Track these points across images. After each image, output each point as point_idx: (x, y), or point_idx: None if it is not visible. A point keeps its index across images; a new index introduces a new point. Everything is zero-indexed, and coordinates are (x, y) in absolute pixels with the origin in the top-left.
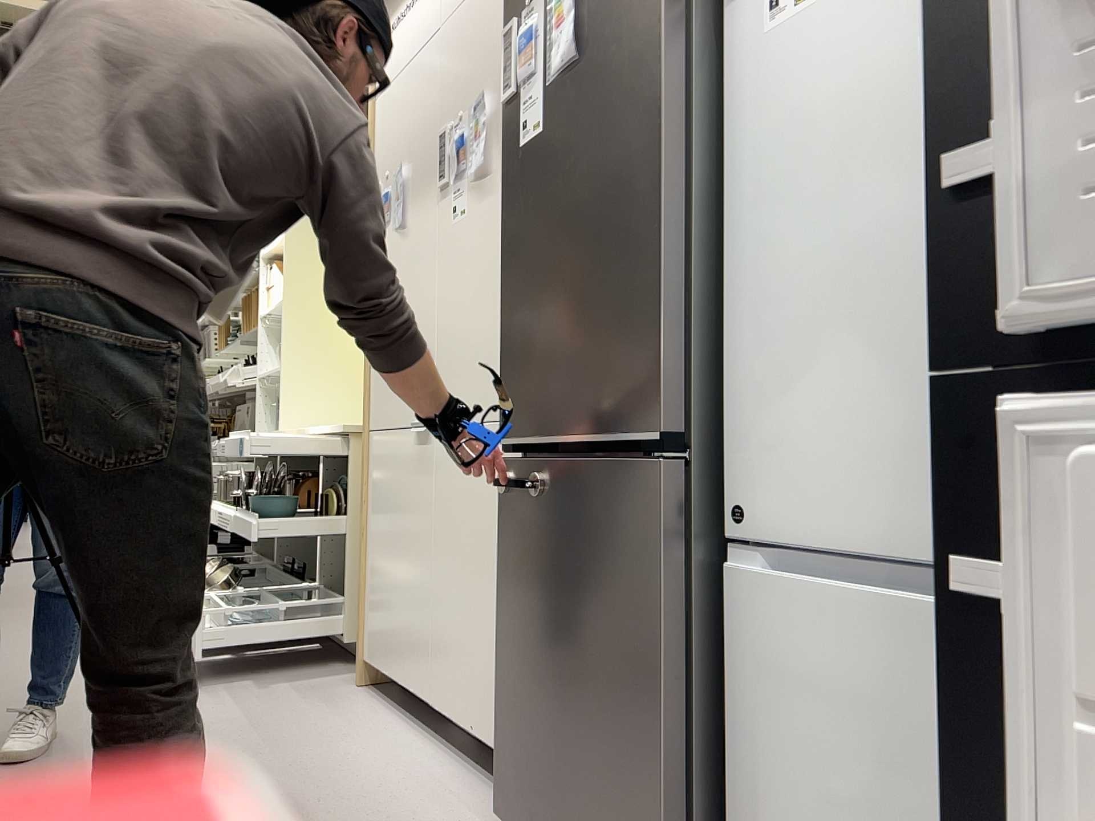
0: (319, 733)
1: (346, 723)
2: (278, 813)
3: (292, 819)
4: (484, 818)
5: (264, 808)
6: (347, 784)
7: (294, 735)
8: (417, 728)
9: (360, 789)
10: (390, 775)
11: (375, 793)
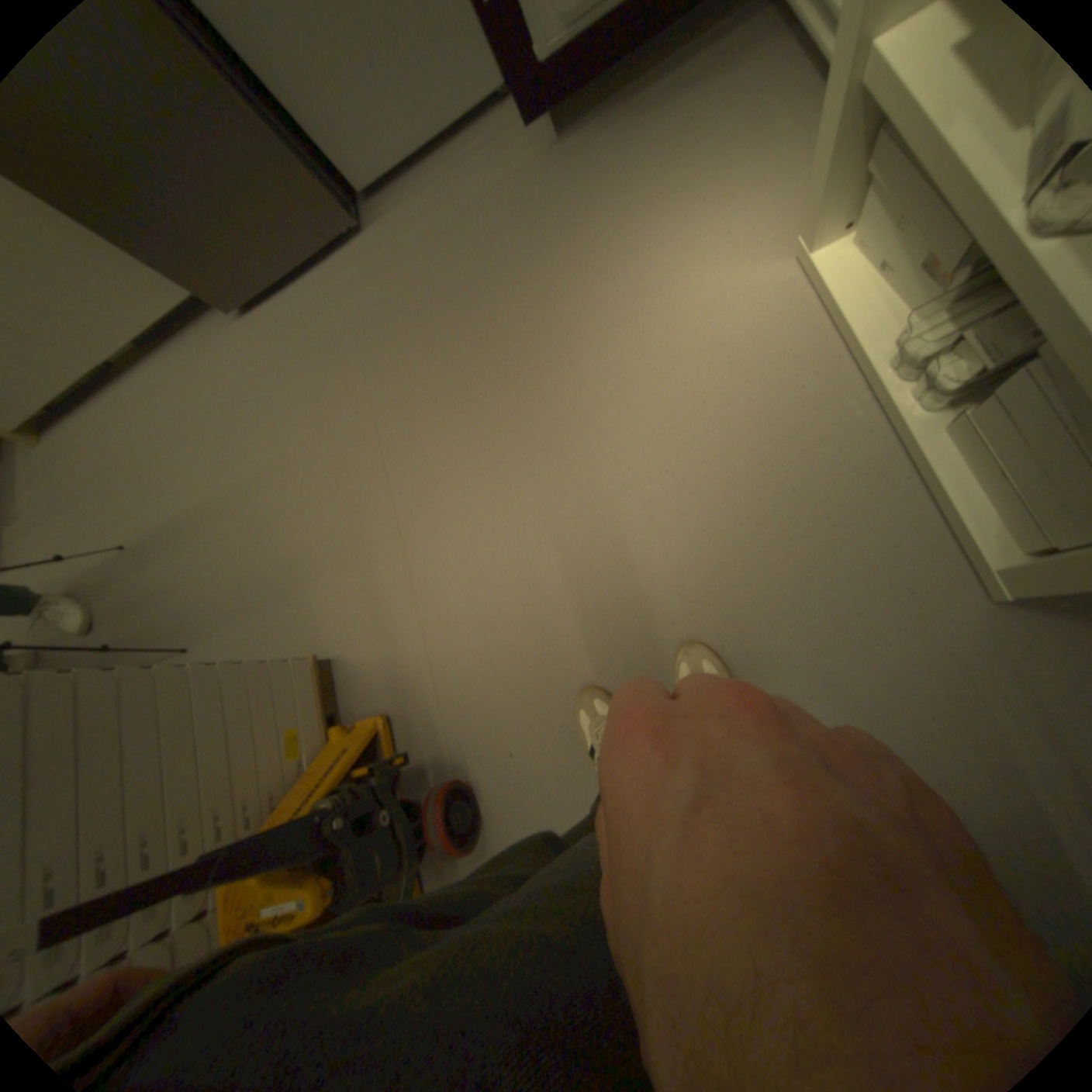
0: (97, 455)
1: (91, 439)
2: (181, 452)
3: (189, 441)
4: (219, 328)
5: (173, 462)
6: (162, 419)
7: (94, 472)
8: (110, 388)
9: (170, 409)
10: (161, 393)
11: (177, 398)
